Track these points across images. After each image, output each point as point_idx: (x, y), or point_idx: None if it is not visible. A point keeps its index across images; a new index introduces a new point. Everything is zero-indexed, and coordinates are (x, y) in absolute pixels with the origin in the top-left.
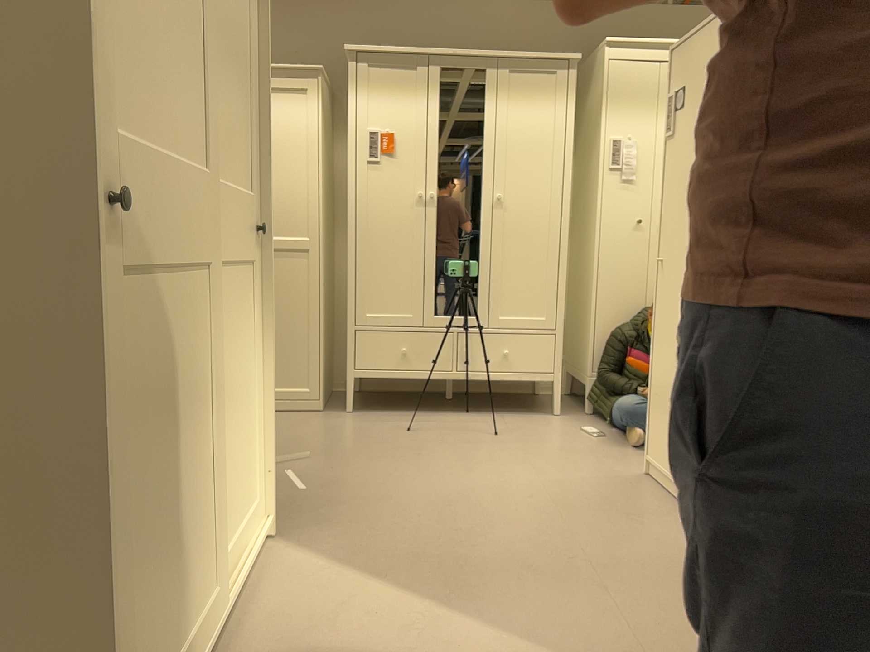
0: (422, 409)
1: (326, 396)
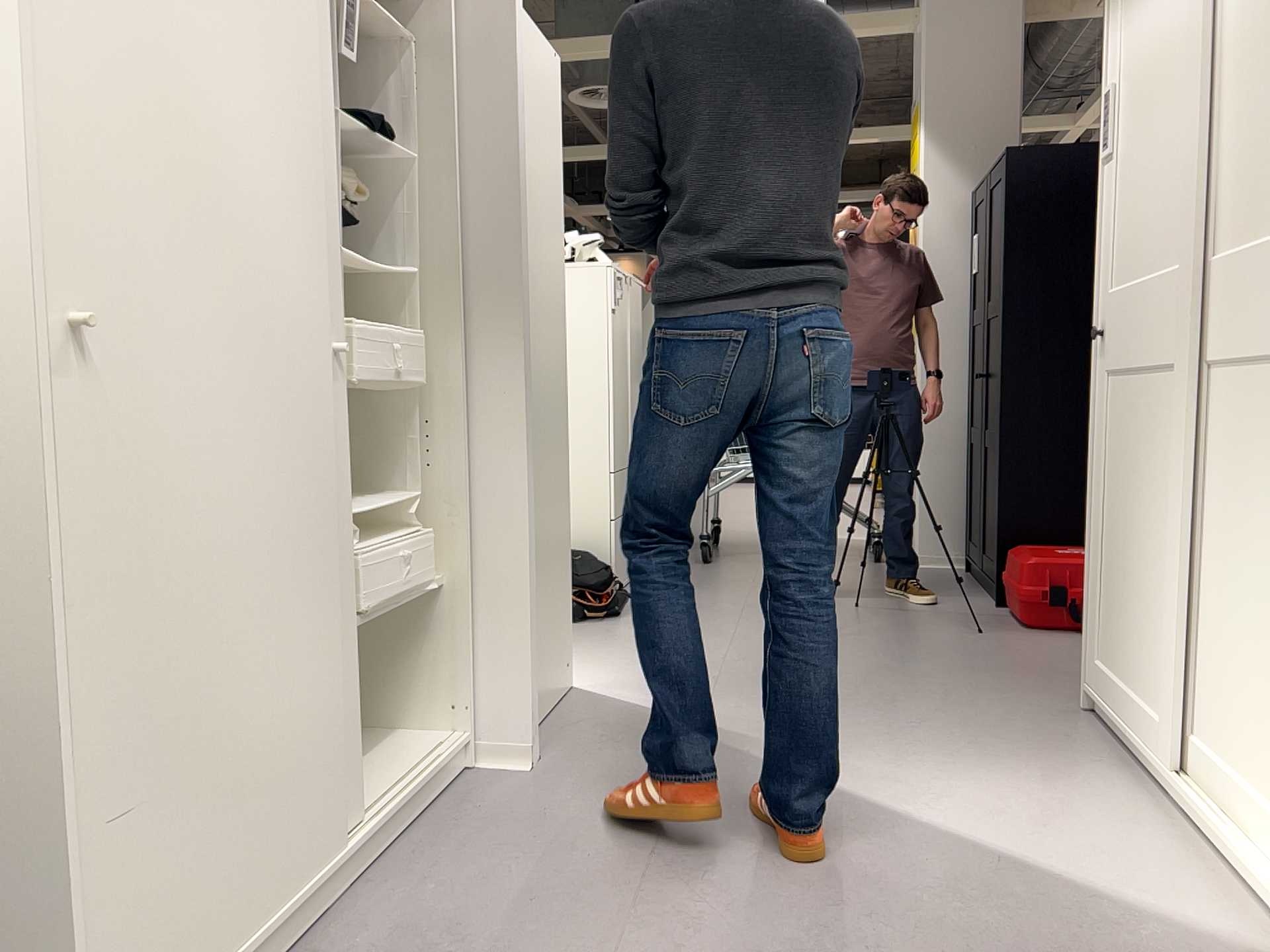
0: None
1: None
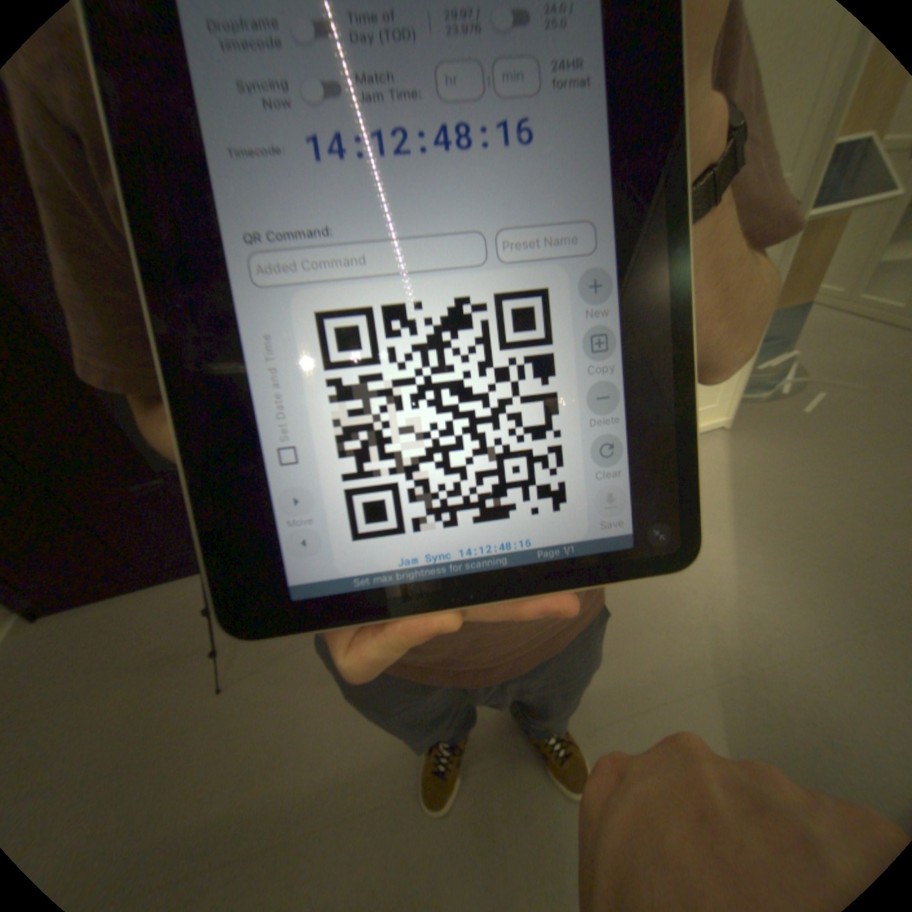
0: None
1: None
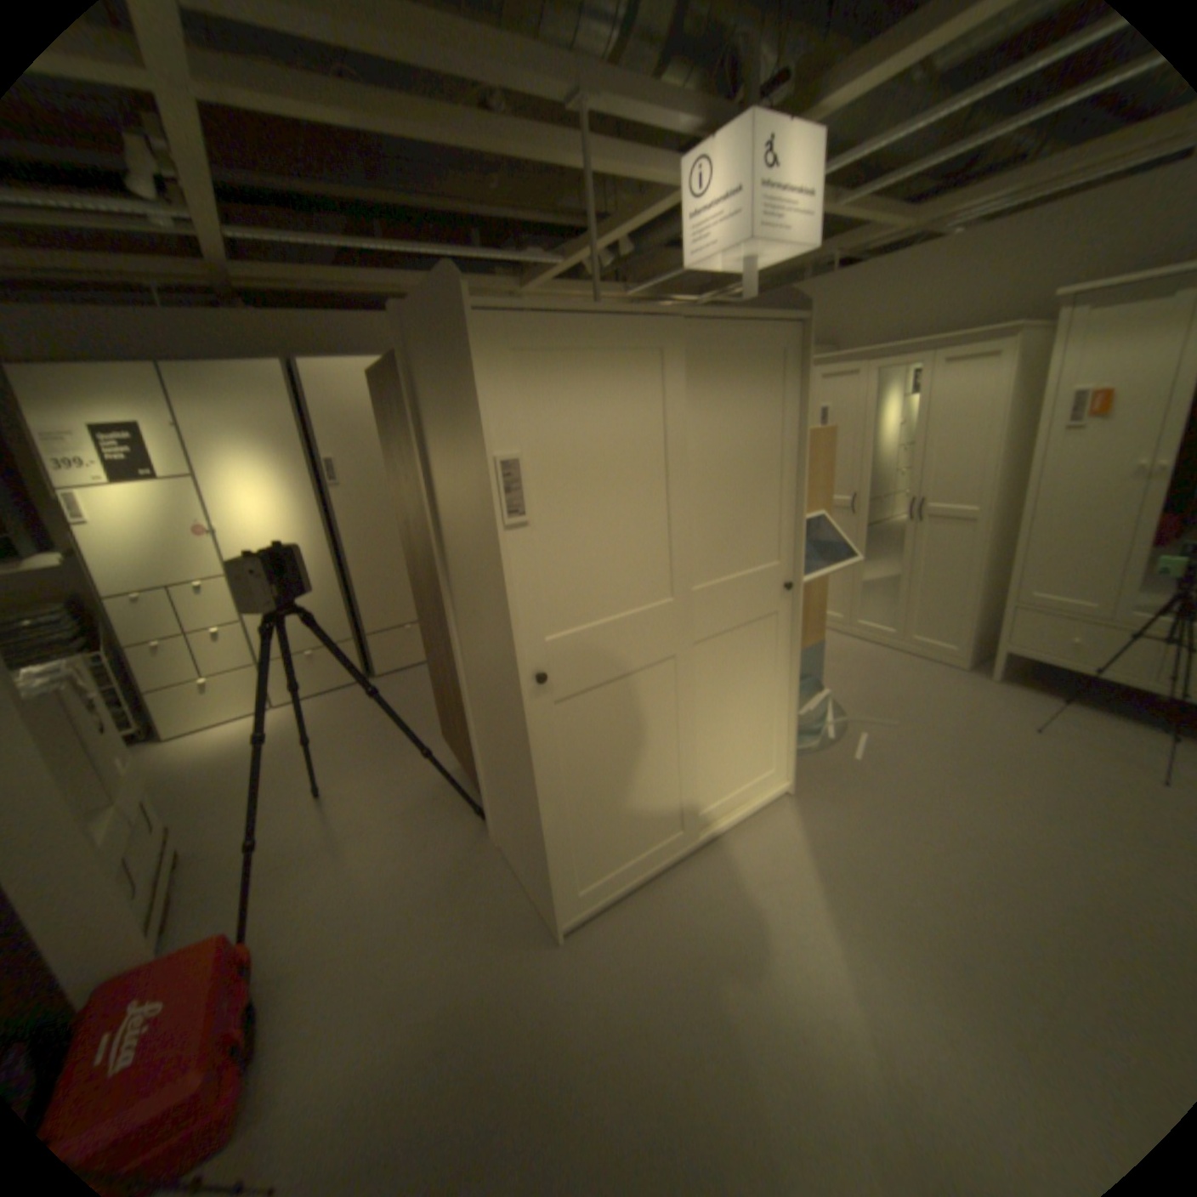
0: (1096, 708)
1: (981, 658)
